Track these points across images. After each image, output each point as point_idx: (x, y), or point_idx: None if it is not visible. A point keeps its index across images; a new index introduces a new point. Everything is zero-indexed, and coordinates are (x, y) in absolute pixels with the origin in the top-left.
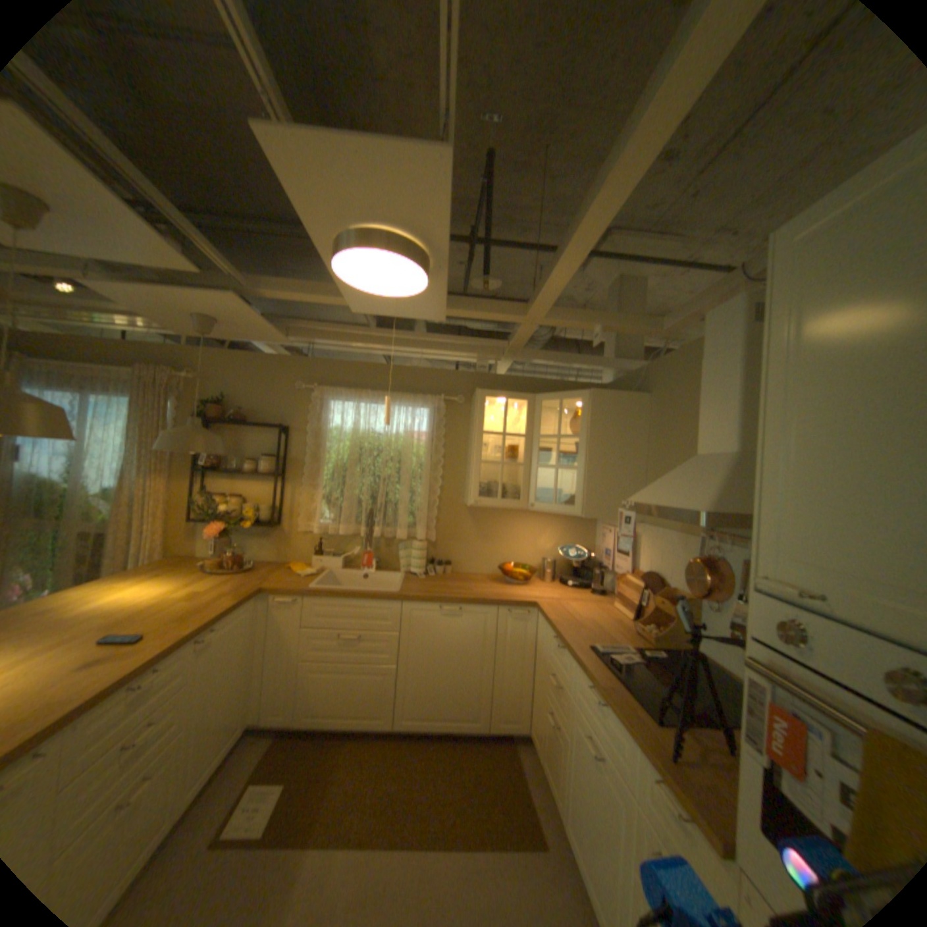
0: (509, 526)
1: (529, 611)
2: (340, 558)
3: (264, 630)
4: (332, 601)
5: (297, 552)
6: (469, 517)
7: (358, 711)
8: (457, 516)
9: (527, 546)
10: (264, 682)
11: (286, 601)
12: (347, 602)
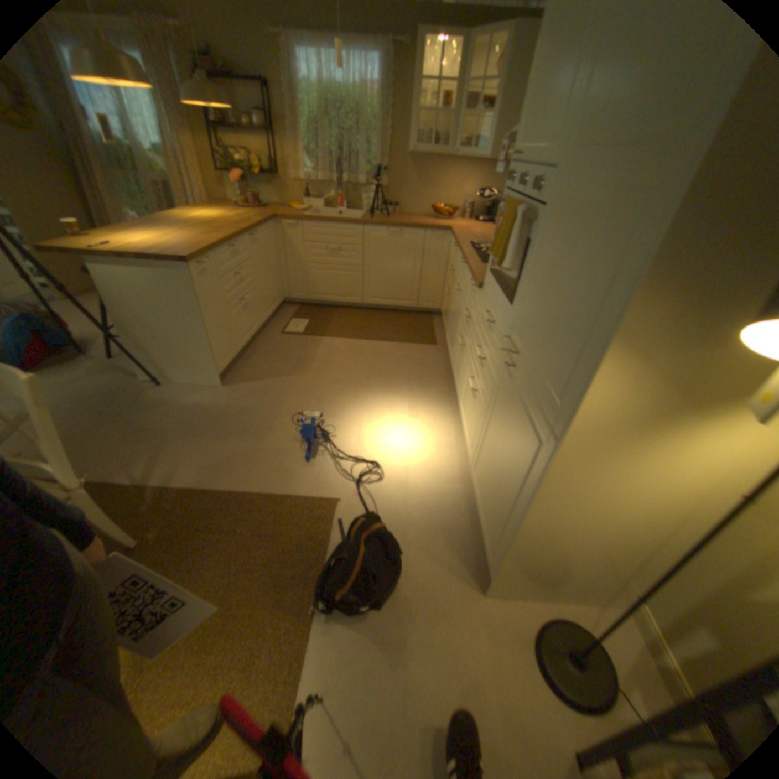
0: (441, 174)
1: (444, 233)
2: (320, 201)
3: (281, 243)
4: (318, 224)
5: (290, 197)
6: (411, 166)
7: (342, 292)
8: (402, 165)
9: (453, 191)
10: (288, 274)
11: (290, 224)
12: (328, 225)
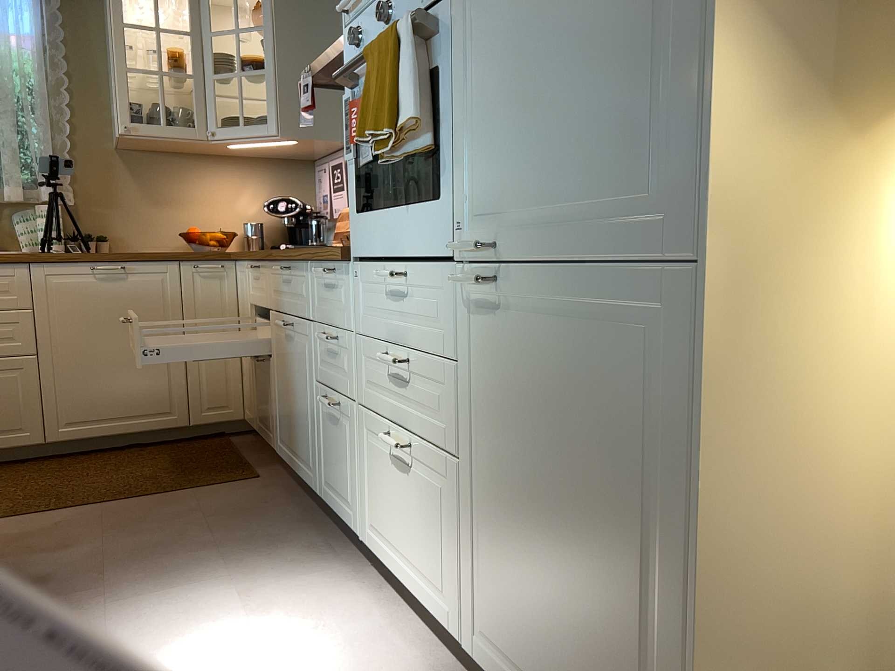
0: (191, 181)
1: (223, 263)
2: None
3: None
4: None
5: None
6: (127, 169)
7: None
8: (107, 169)
9: (221, 209)
10: None
11: None
12: None
